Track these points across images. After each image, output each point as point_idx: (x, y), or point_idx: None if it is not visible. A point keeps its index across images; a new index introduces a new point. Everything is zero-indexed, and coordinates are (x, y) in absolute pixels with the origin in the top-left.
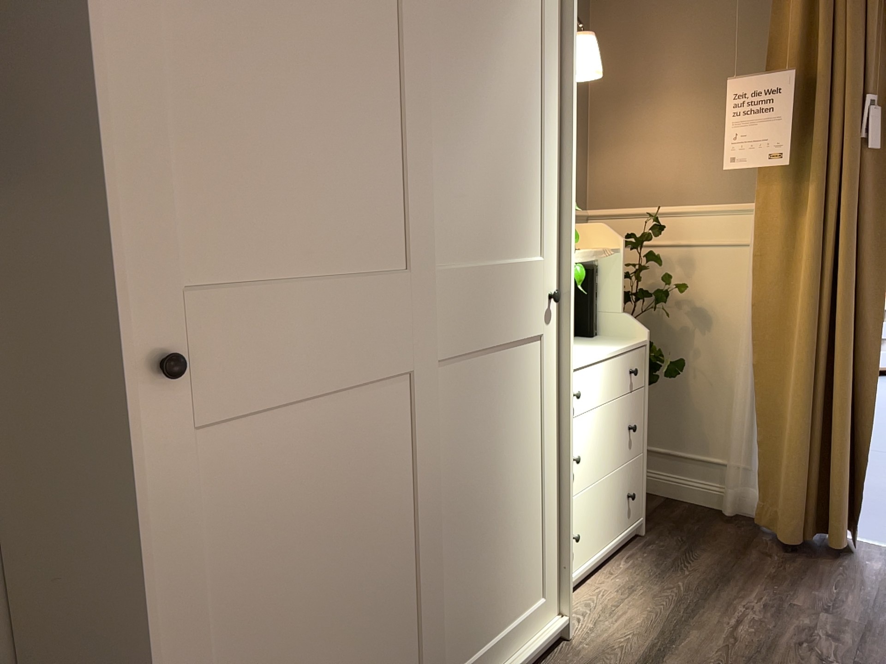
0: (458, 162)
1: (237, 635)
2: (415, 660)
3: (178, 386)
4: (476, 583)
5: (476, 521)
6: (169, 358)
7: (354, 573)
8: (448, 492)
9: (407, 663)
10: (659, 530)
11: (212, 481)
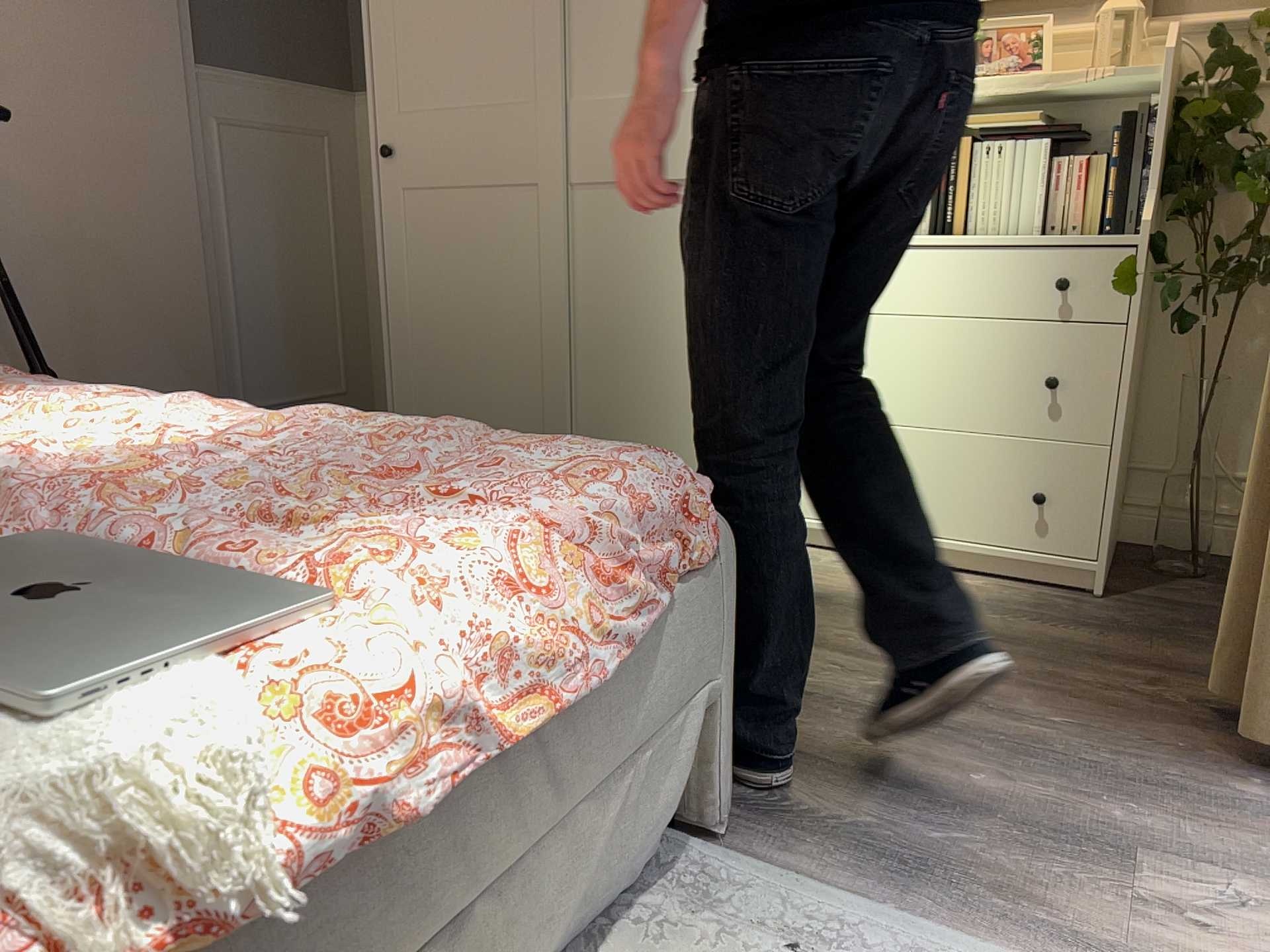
0: (607, 3)
1: (422, 314)
2: (539, 415)
3: (395, 167)
4: (623, 404)
5: (624, 345)
6: (383, 150)
7: (490, 318)
8: (590, 304)
9: (531, 412)
10: (1150, 612)
11: (412, 223)
